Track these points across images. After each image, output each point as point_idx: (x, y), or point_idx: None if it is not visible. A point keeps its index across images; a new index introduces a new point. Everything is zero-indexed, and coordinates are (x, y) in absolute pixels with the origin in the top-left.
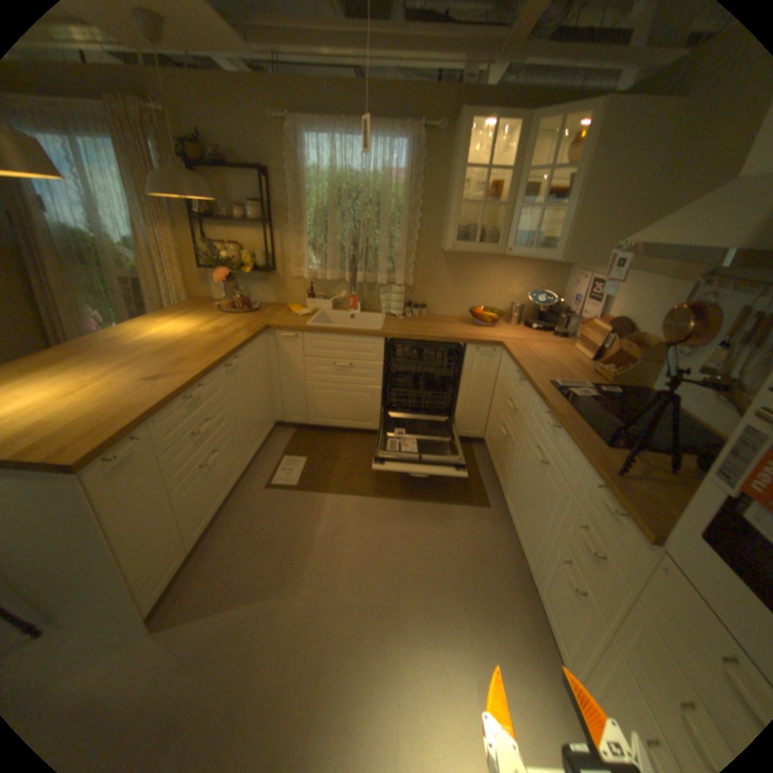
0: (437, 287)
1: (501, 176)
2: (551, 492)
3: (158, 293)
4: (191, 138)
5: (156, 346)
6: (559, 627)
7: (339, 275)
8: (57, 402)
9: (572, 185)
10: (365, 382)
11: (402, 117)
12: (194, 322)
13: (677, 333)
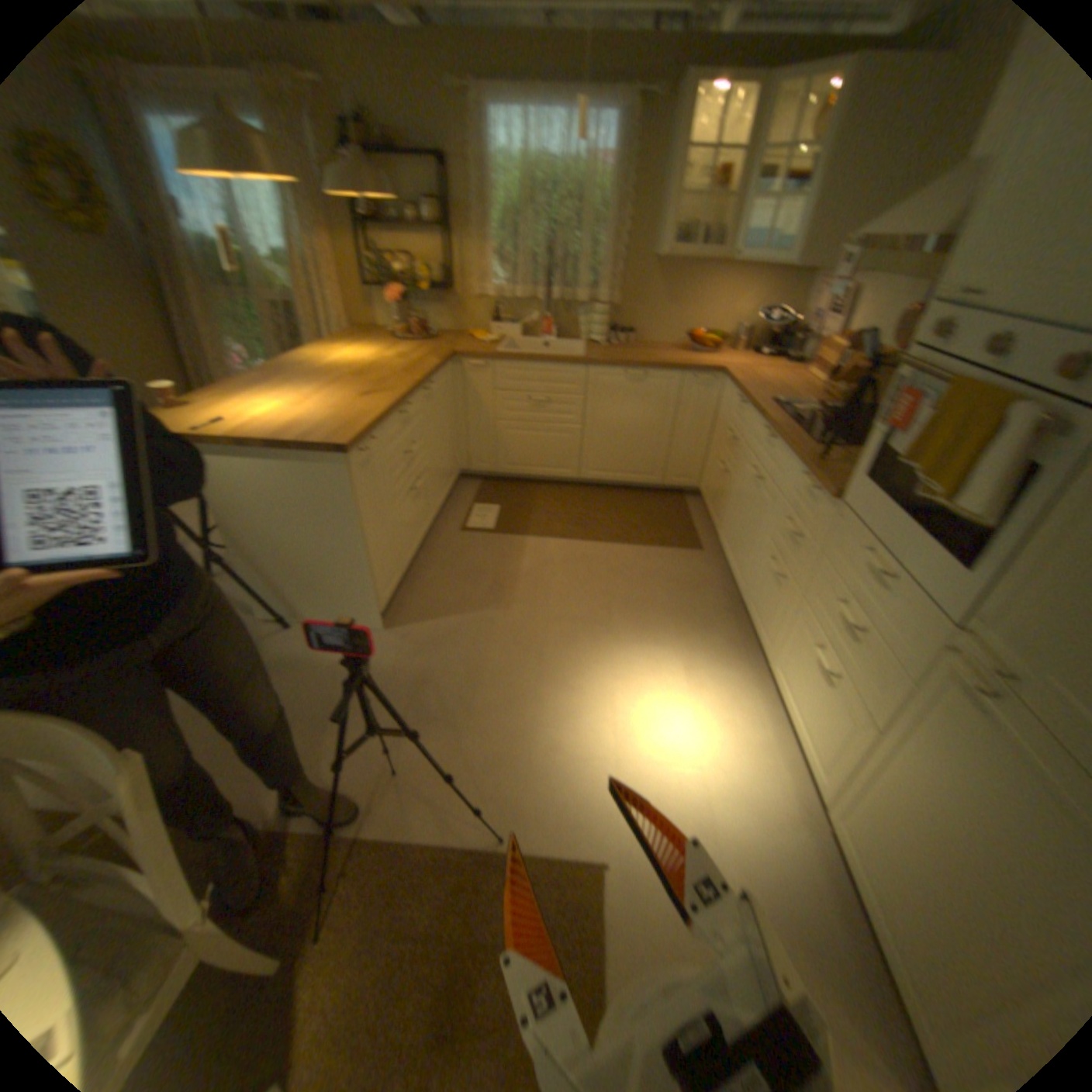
0: (649, 307)
1: (733, 158)
2: (763, 506)
3: (317, 321)
4: (356, 120)
5: (352, 371)
6: (762, 623)
7: (533, 294)
8: (298, 410)
9: (815, 169)
10: (565, 422)
11: (614, 82)
12: (376, 350)
13: (906, 338)
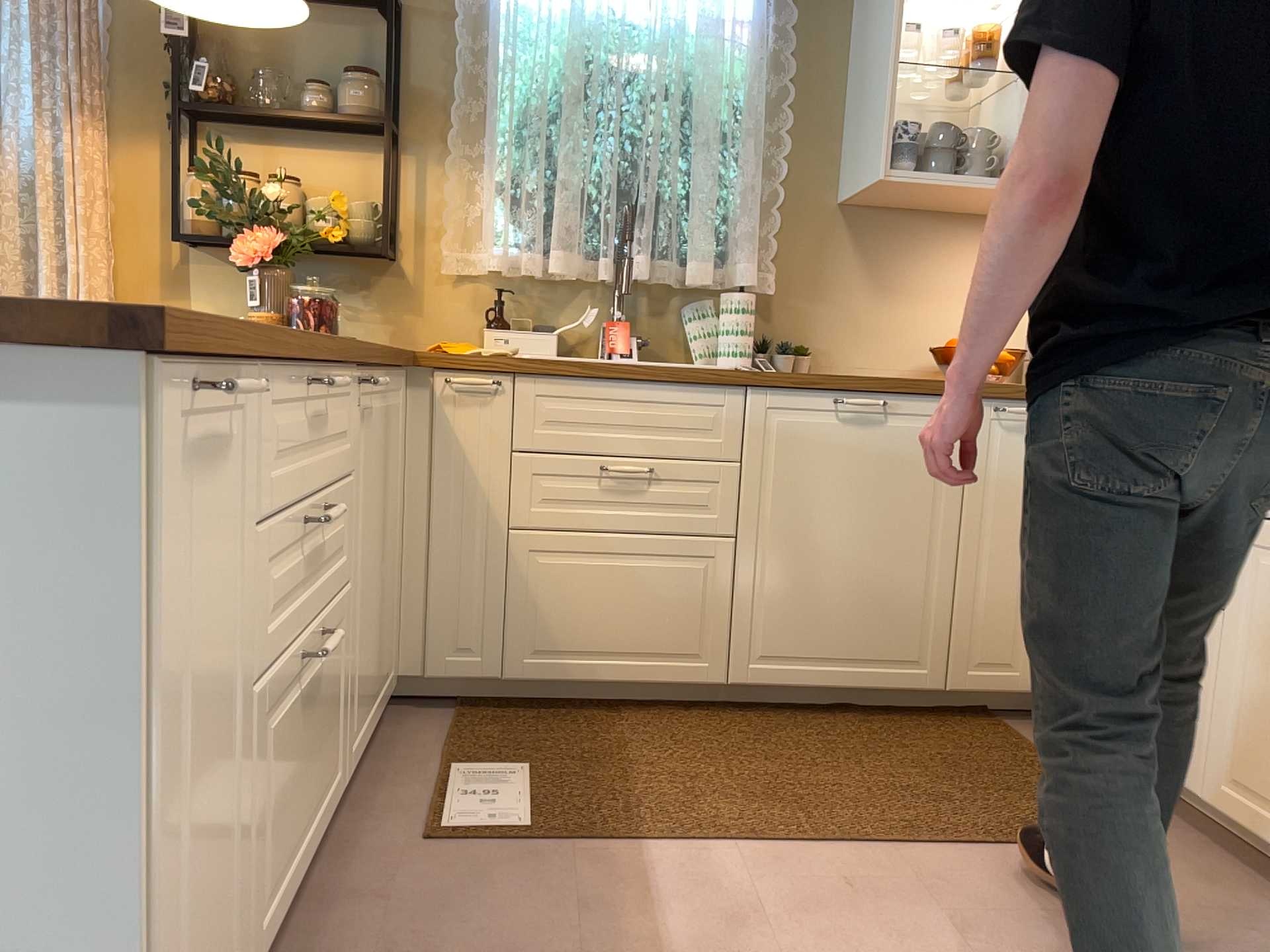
0: (835, 300)
1: (972, 40)
2: None
3: None
4: None
5: None
6: None
7: (582, 265)
8: None
9: None
10: (691, 524)
11: None
12: None
13: None
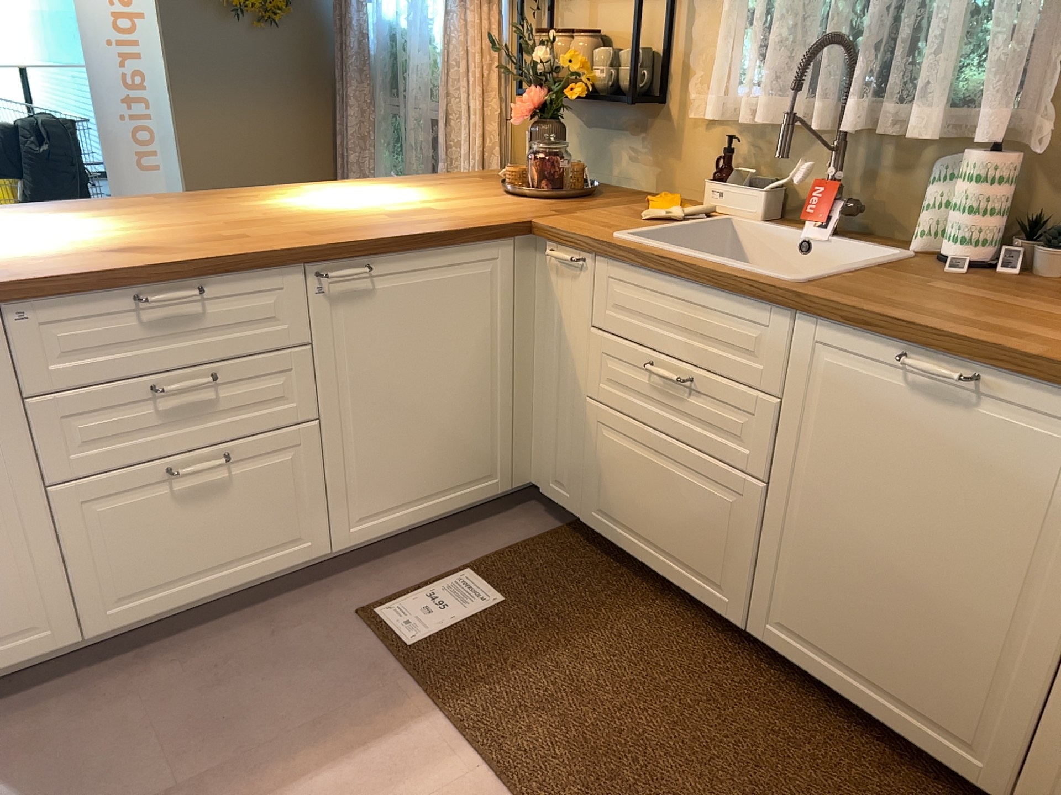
0: None
1: None
2: None
3: (463, 151)
4: None
5: (268, 214)
6: None
7: (803, 113)
8: None
9: None
10: (723, 451)
11: None
12: (416, 196)
13: None
